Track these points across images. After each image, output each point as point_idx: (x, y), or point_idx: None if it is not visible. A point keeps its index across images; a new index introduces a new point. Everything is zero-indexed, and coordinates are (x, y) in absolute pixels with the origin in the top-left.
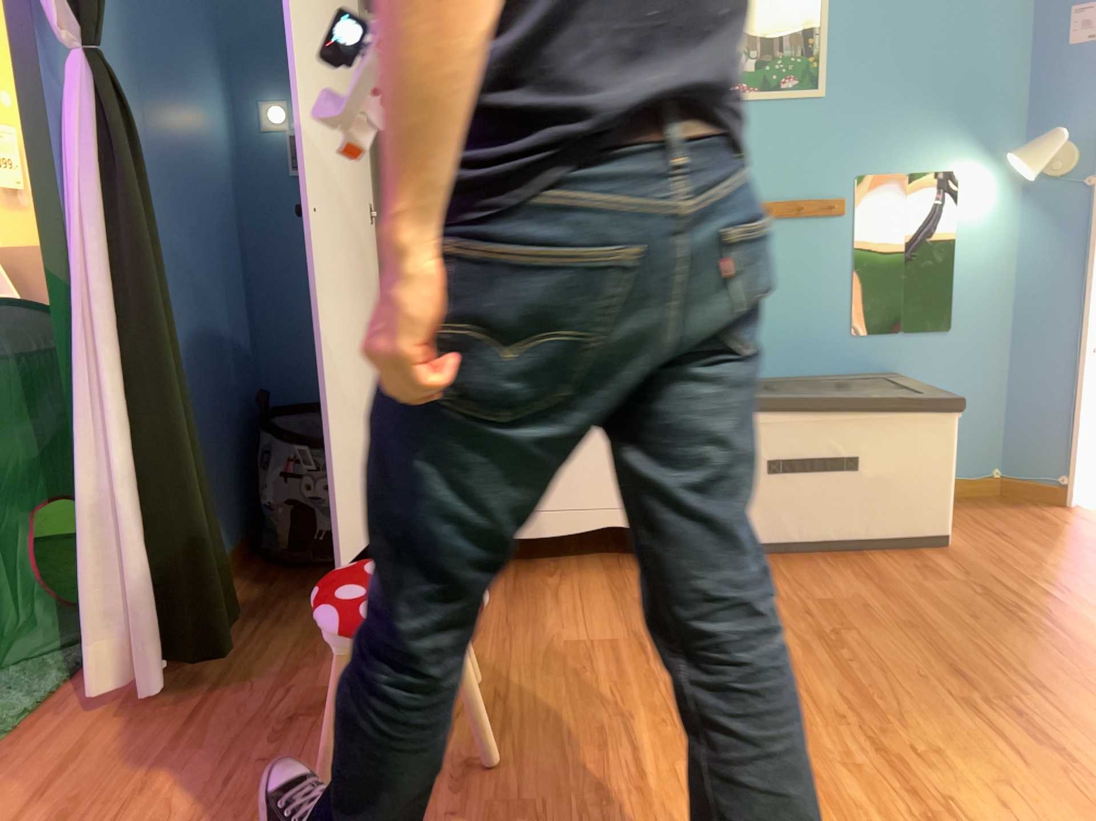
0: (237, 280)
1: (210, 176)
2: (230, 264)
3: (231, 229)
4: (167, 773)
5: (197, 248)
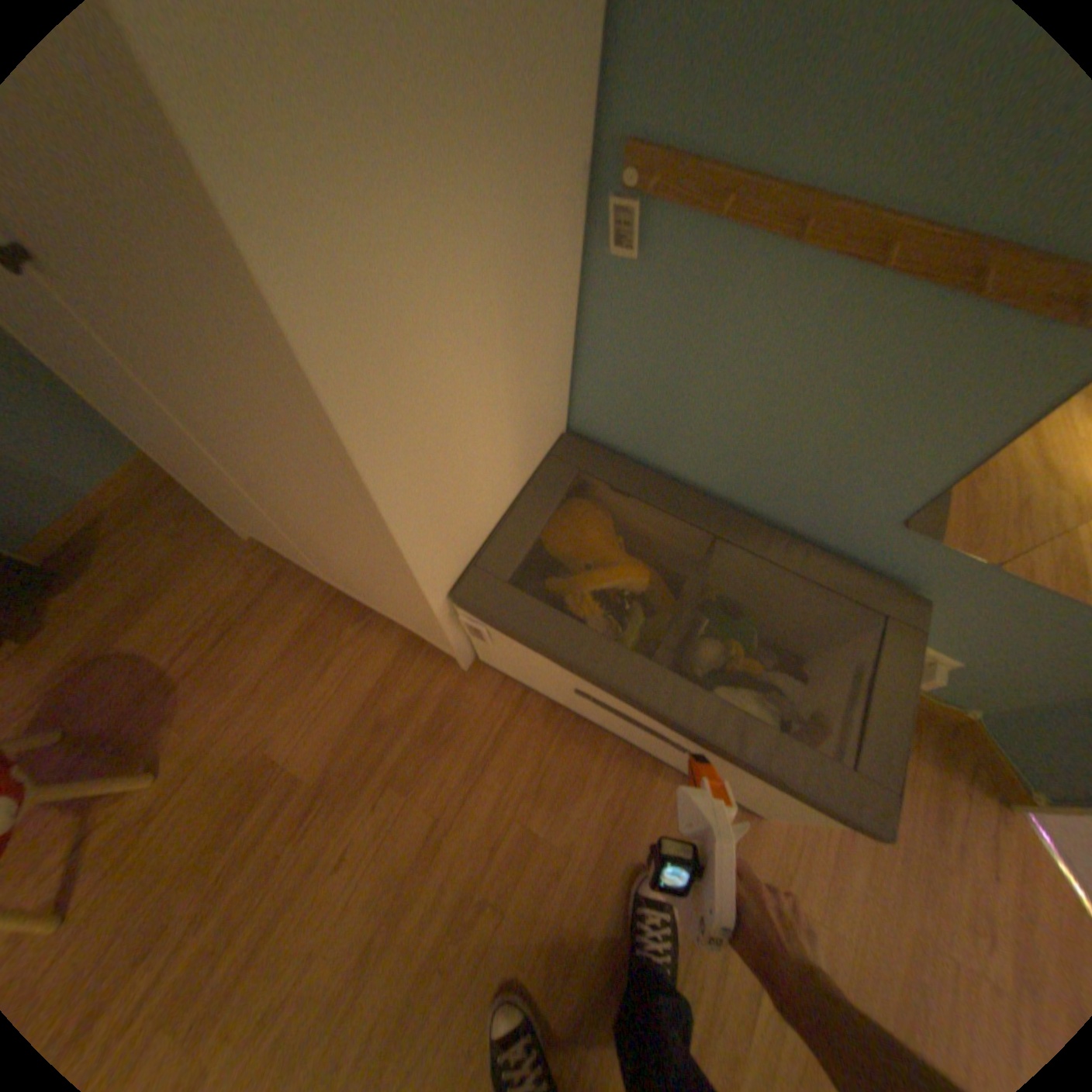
0: None
1: None
2: None
3: None
4: None
5: None
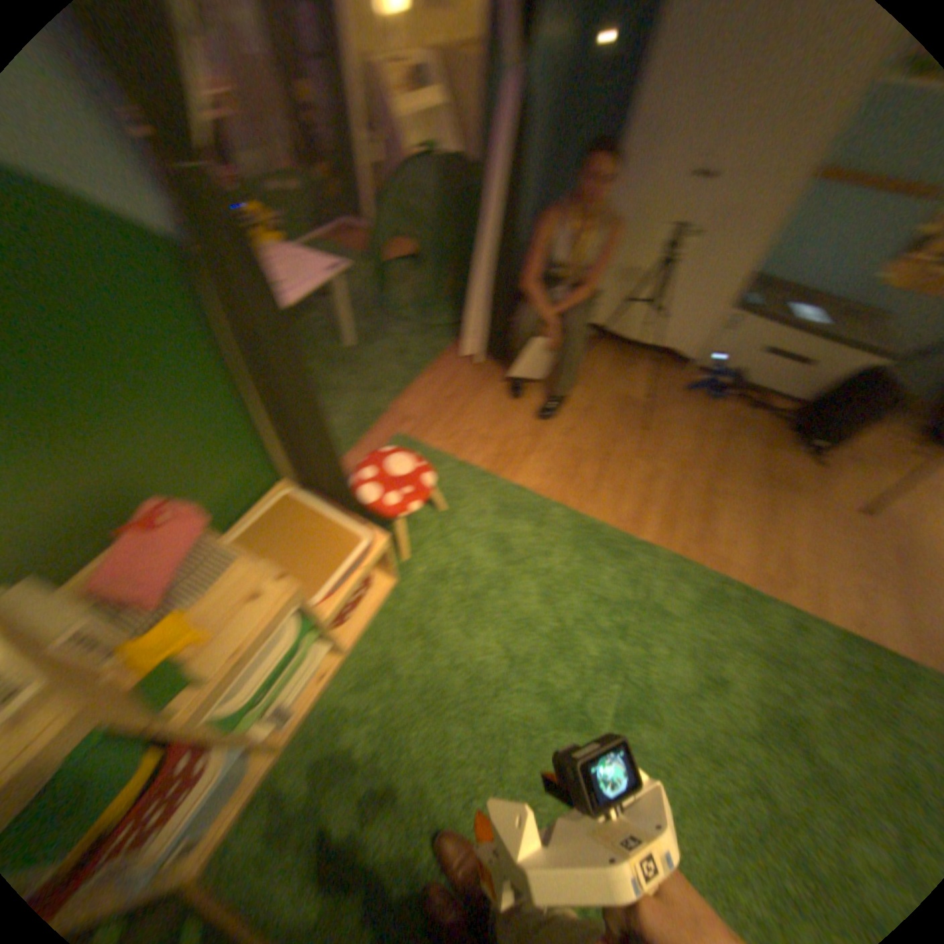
0: (551, 158)
1: (557, 93)
2: (551, 149)
3: (557, 126)
4: (487, 397)
5: (539, 147)
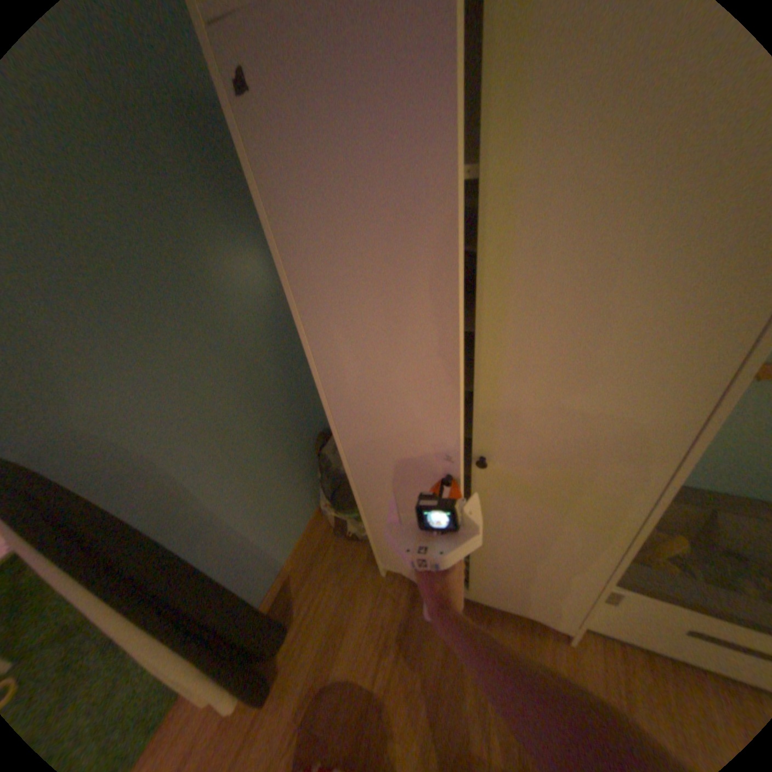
0: (290, 382)
1: (248, 335)
2: (282, 377)
3: (279, 353)
4: None
5: (245, 400)
